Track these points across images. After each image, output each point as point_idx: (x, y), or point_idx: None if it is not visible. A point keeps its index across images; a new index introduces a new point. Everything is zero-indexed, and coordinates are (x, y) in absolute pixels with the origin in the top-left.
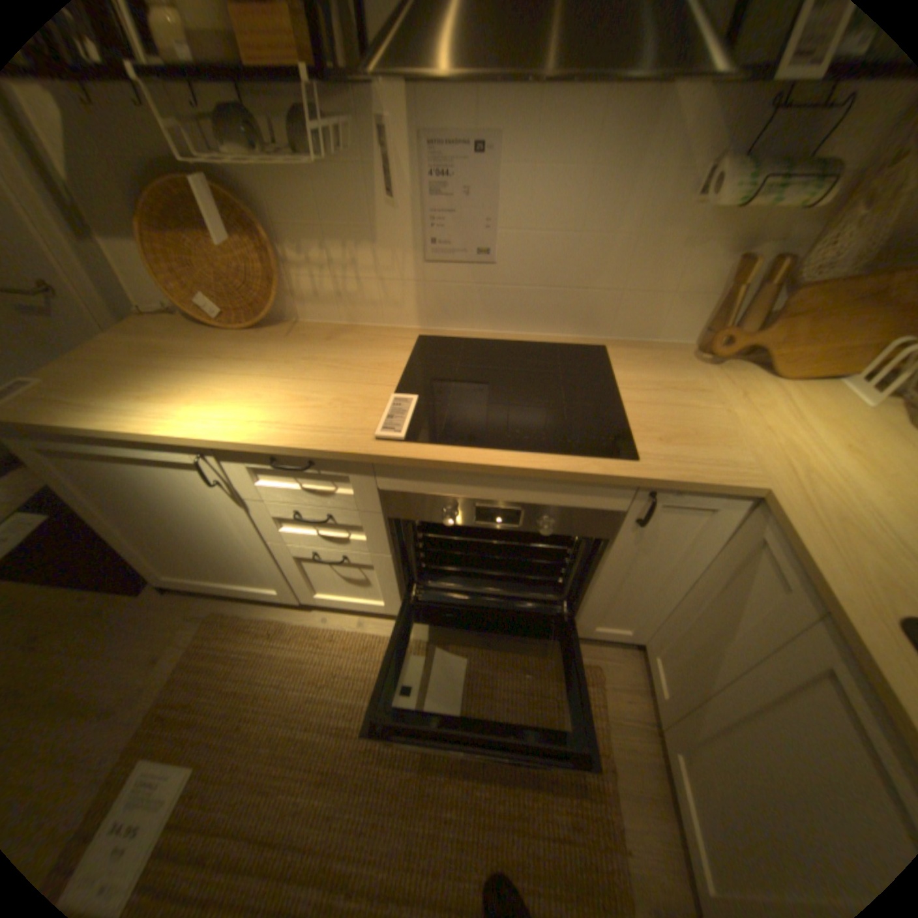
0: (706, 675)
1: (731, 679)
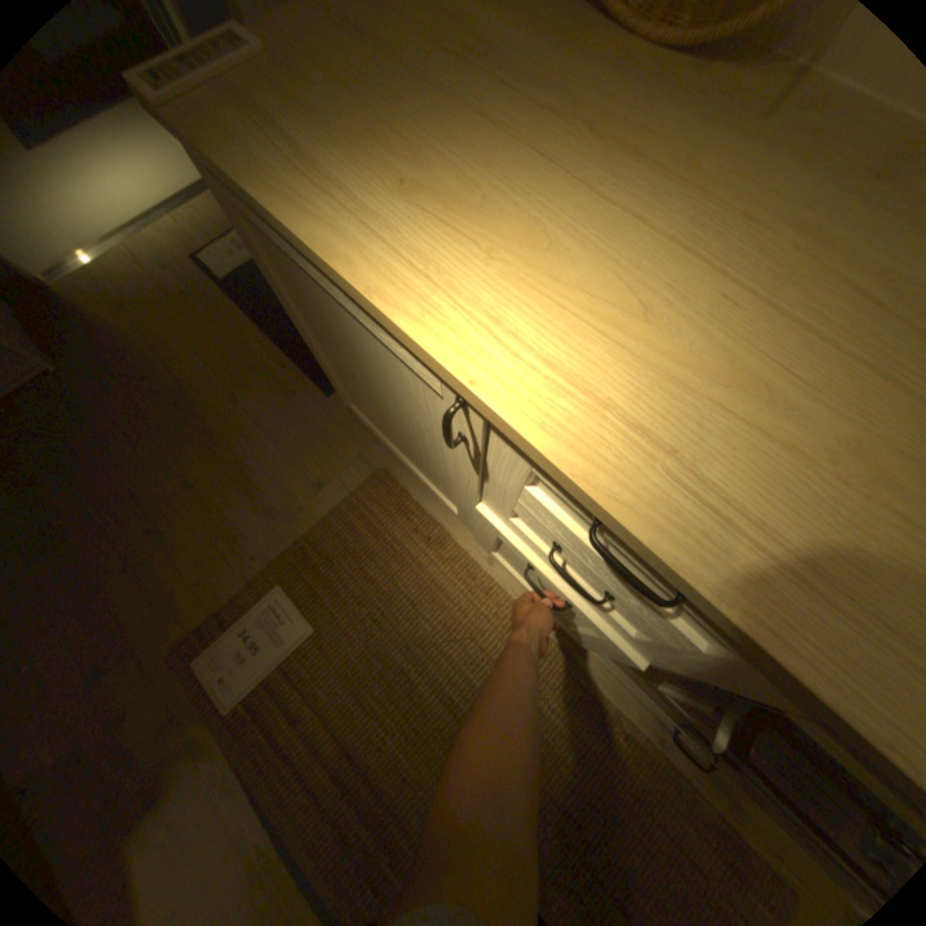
0: None
1: None
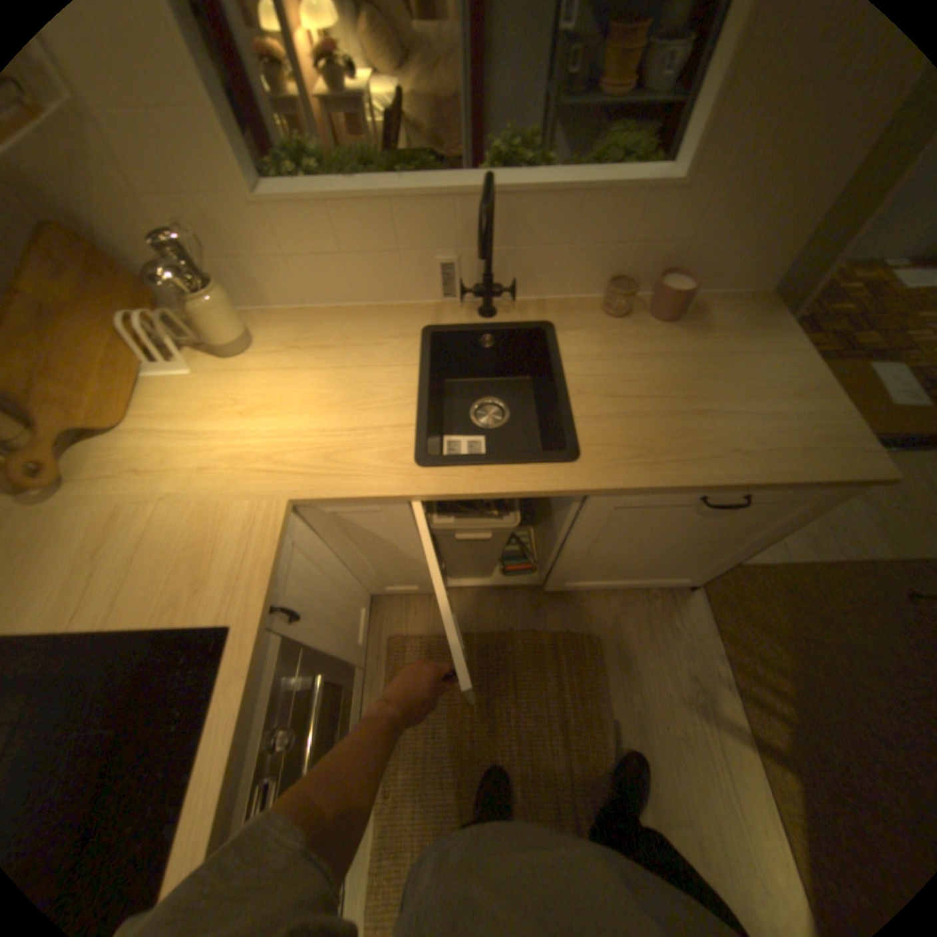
0: (411, 565)
1: (420, 553)
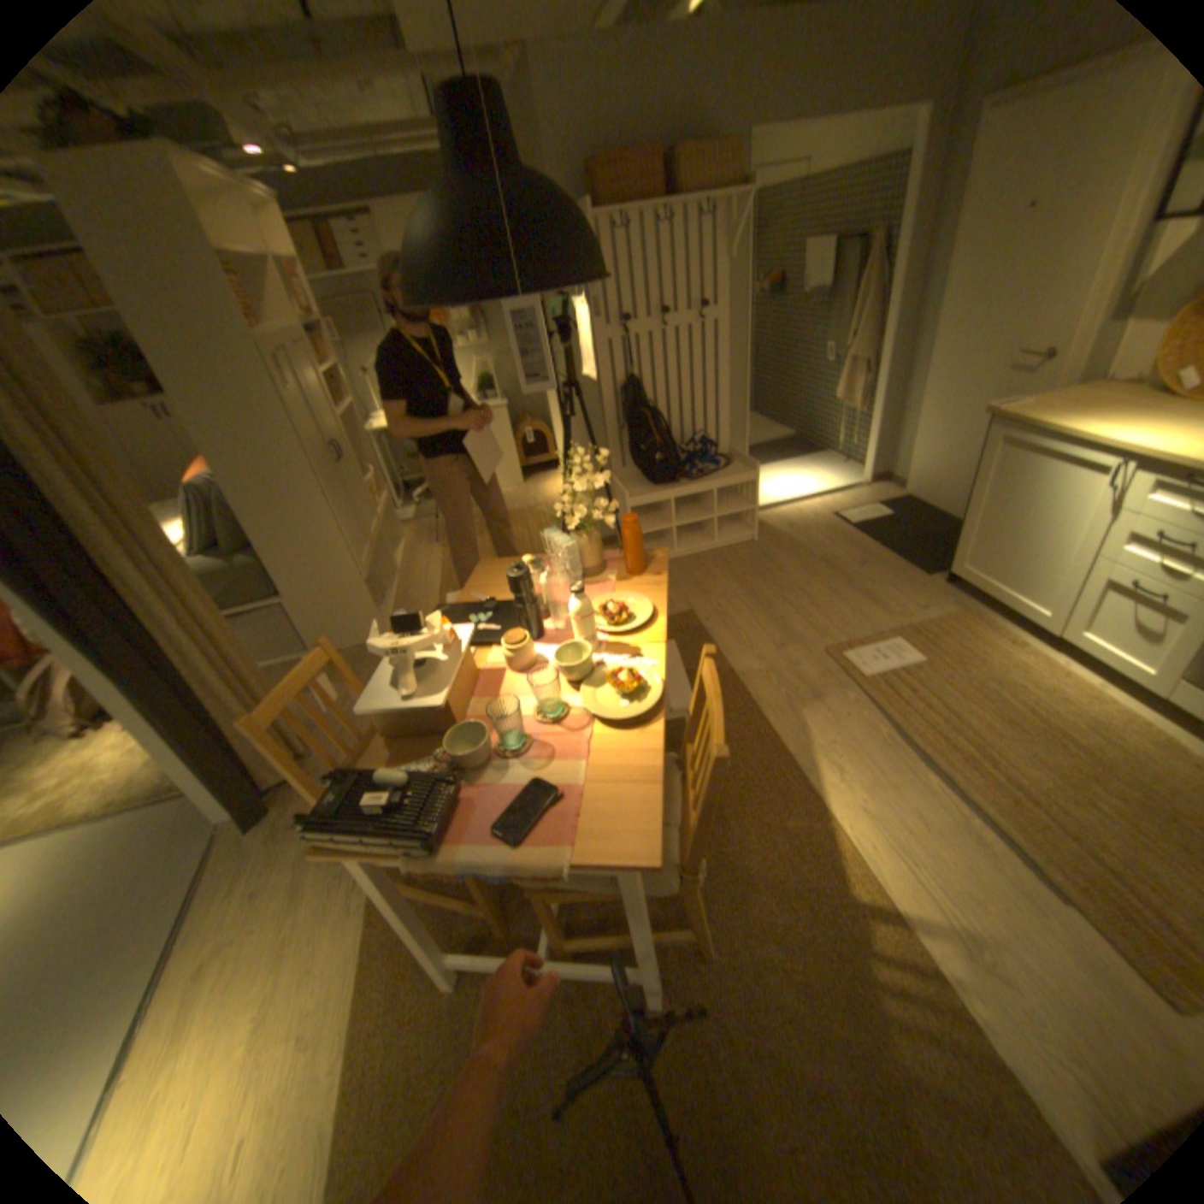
0: None
1: None
